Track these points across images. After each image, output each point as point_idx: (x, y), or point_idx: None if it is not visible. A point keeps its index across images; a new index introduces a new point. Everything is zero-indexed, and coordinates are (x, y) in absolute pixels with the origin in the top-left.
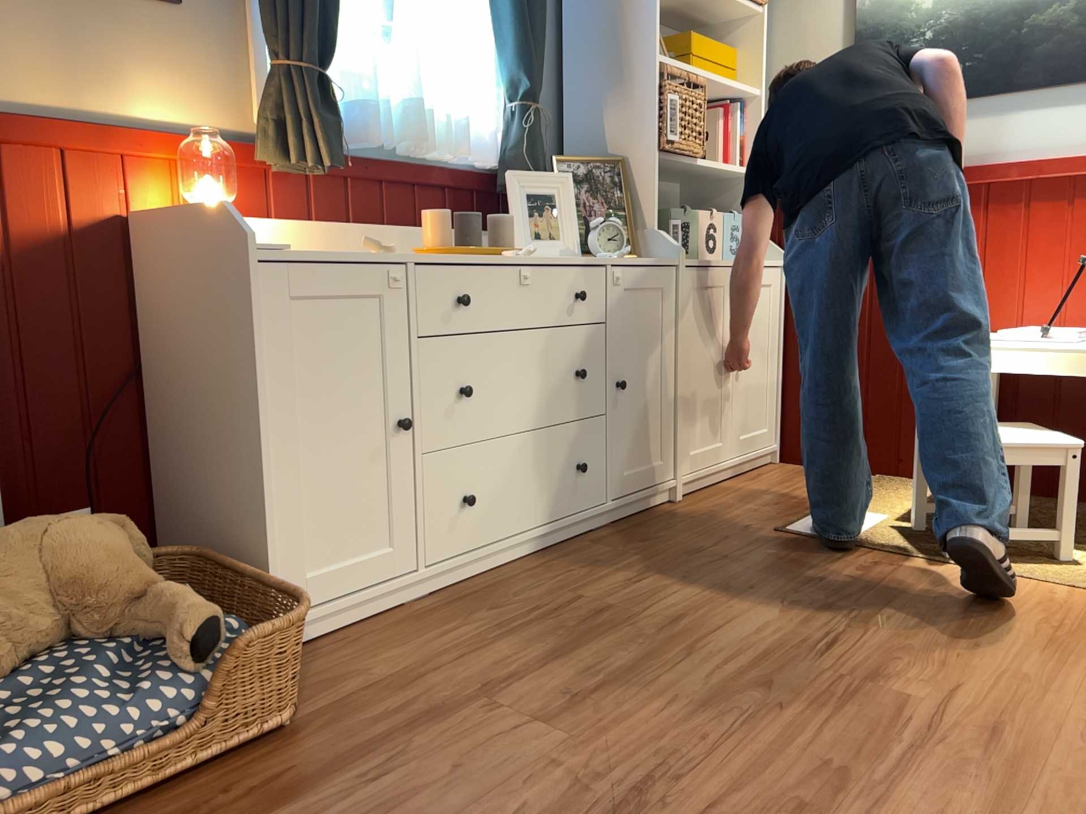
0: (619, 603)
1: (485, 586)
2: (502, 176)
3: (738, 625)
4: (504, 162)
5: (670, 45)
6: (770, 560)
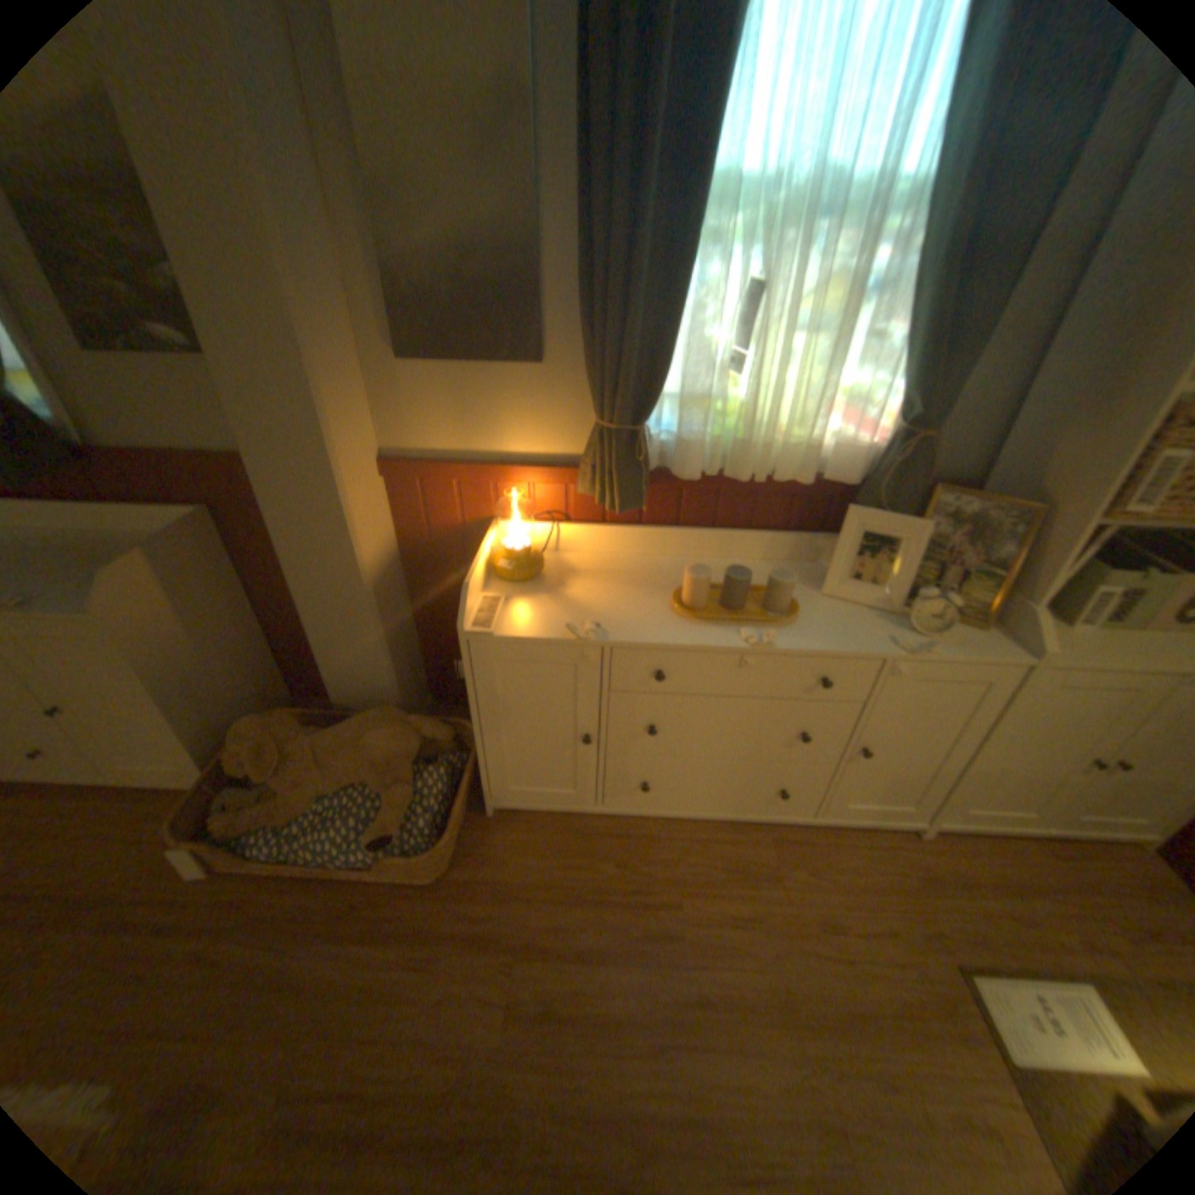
0: (692, 942)
1: (646, 836)
2: (862, 496)
3: (731, 1064)
4: (869, 482)
5: None
6: (884, 1011)
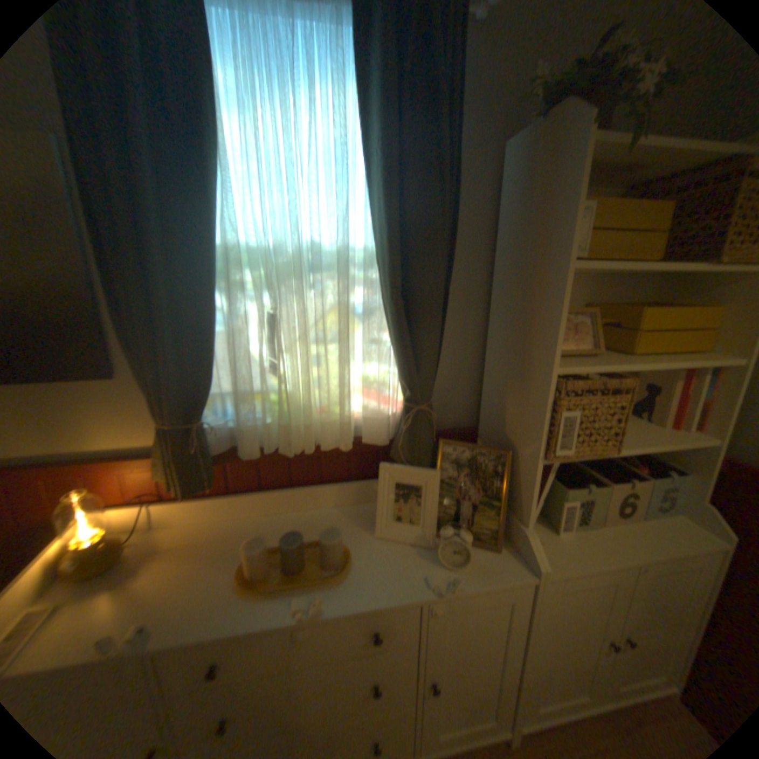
0: None
1: None
2: (393, 452)
3: None
4: (395, 442)
5: (620, 314)
6: None
